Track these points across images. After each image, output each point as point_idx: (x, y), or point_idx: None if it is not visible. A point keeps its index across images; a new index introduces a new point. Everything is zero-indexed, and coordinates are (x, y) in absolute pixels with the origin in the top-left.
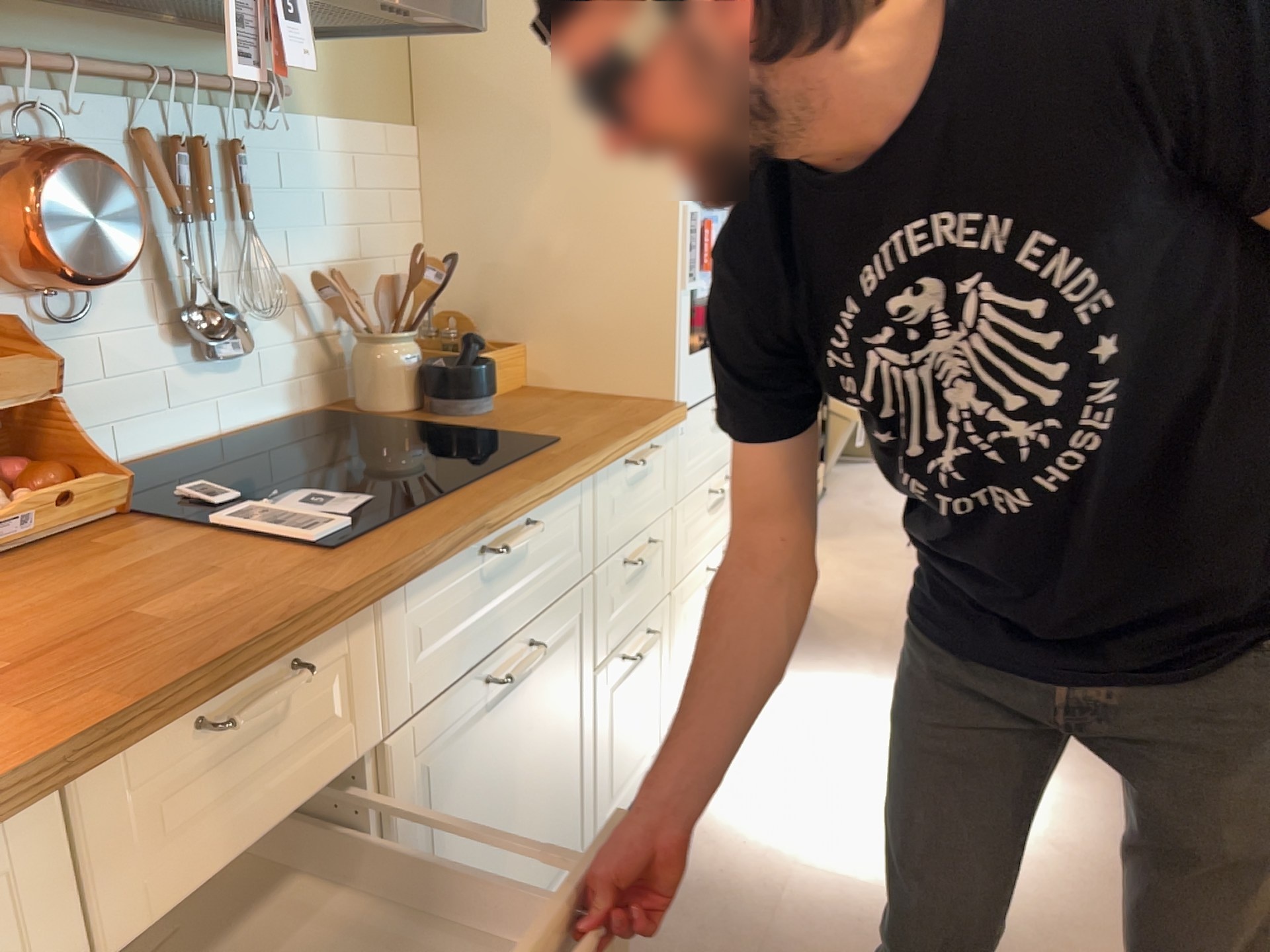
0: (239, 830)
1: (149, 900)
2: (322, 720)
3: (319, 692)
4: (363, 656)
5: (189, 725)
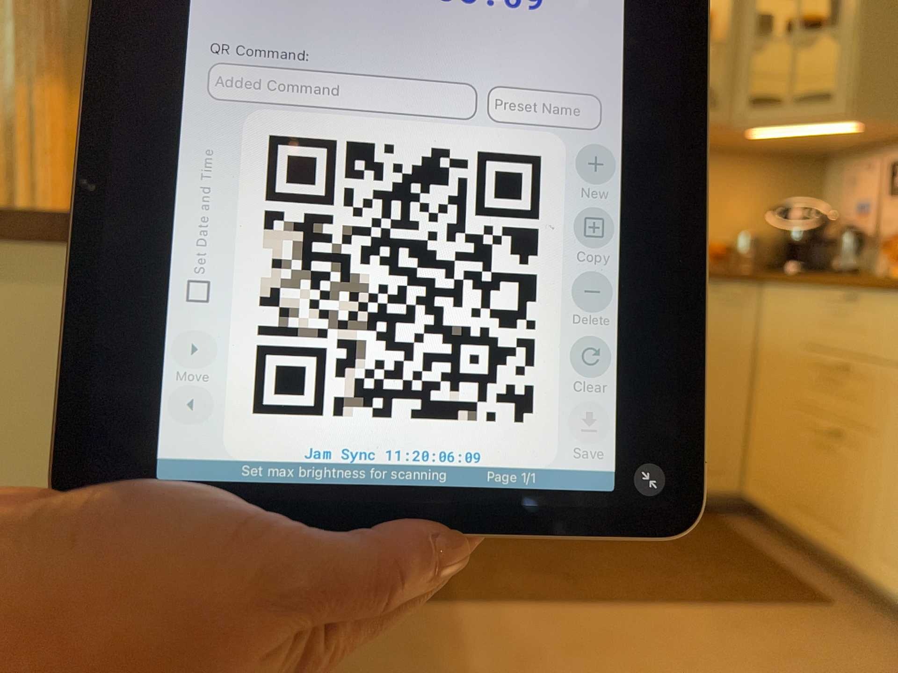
0: (838, 343)
1: (816, 339)
2: (869, 329)
3: (871, 317)
4: (891, 317)
5: (832, 293)
